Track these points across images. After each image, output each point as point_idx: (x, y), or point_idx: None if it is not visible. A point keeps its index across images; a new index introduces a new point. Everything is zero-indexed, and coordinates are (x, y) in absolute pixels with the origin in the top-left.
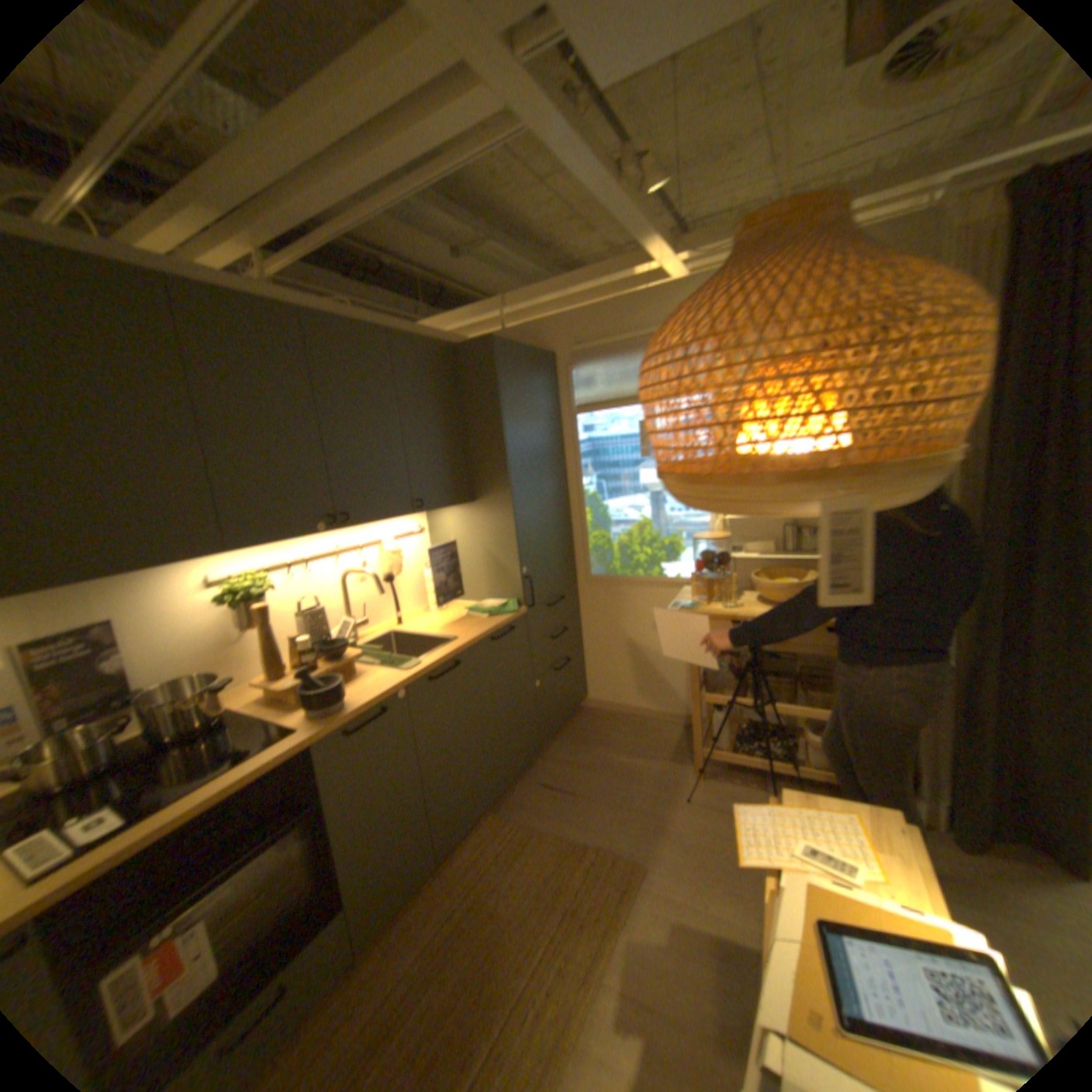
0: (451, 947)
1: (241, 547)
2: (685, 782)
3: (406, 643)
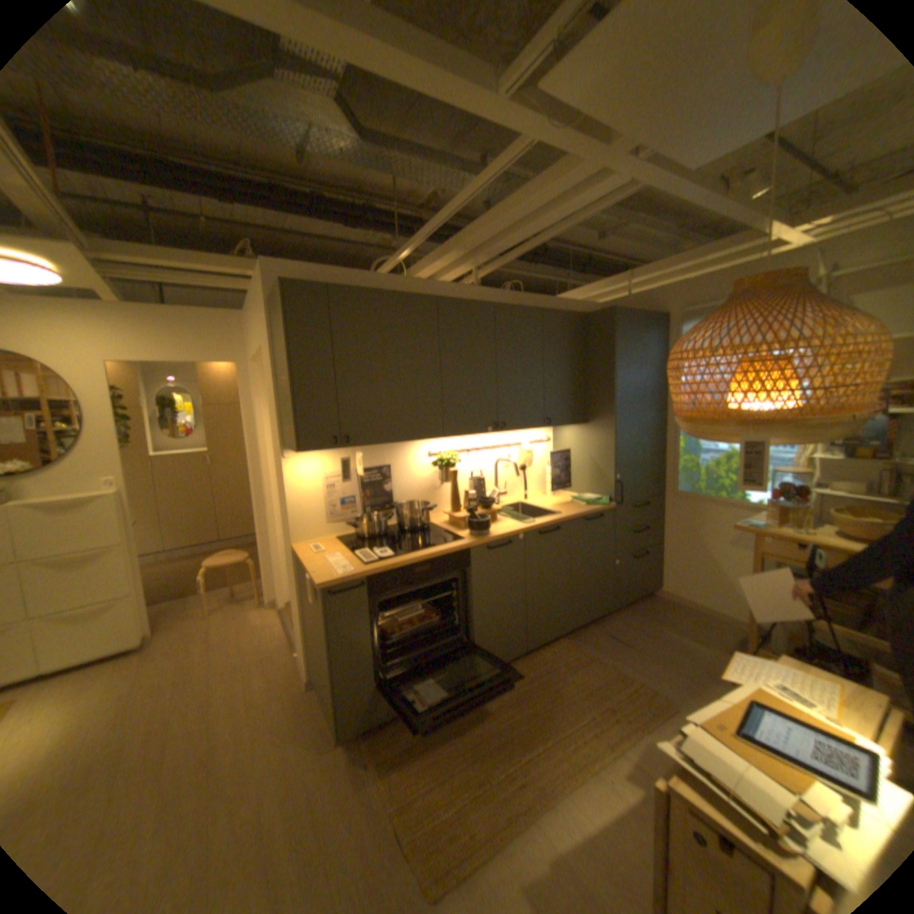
0: (529, 697)
1: (449, 437)
2: None
3: (527, 512)
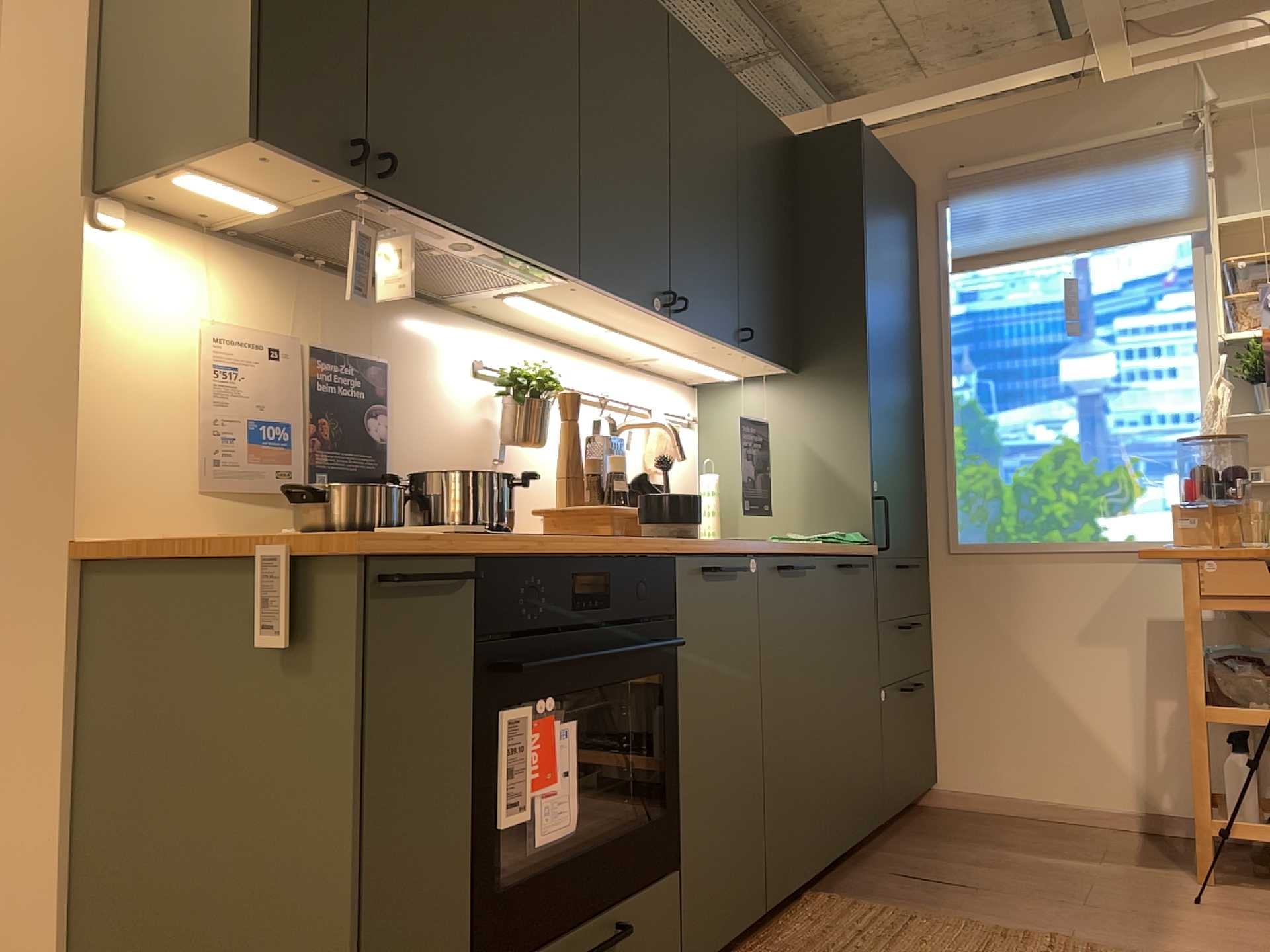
0: None
1: (581, 287)
2: (1182, 885)
3: None
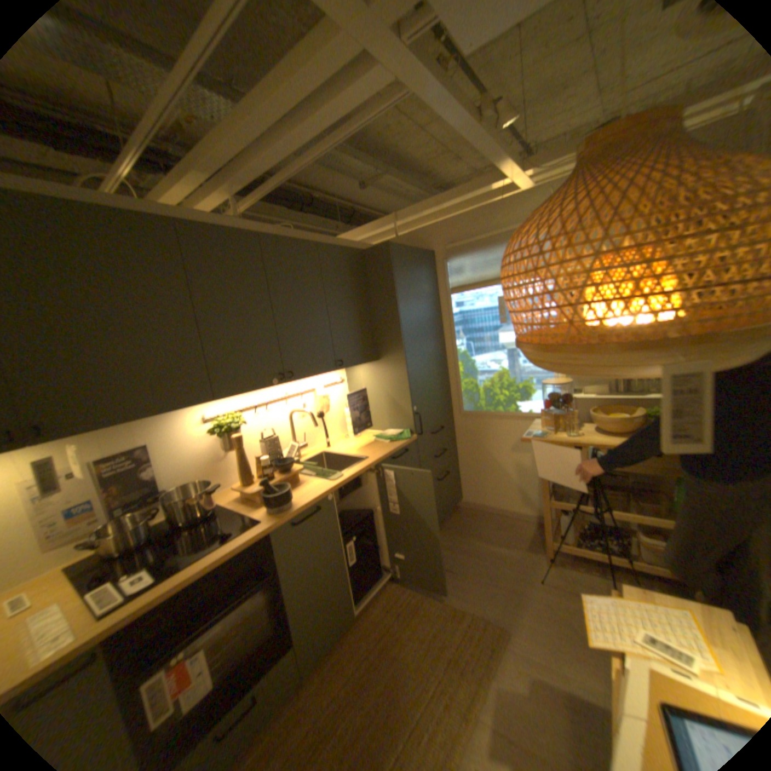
0: (367, 680)
1: (223, 398)
2: (540, 568)
3: (332, 461)
